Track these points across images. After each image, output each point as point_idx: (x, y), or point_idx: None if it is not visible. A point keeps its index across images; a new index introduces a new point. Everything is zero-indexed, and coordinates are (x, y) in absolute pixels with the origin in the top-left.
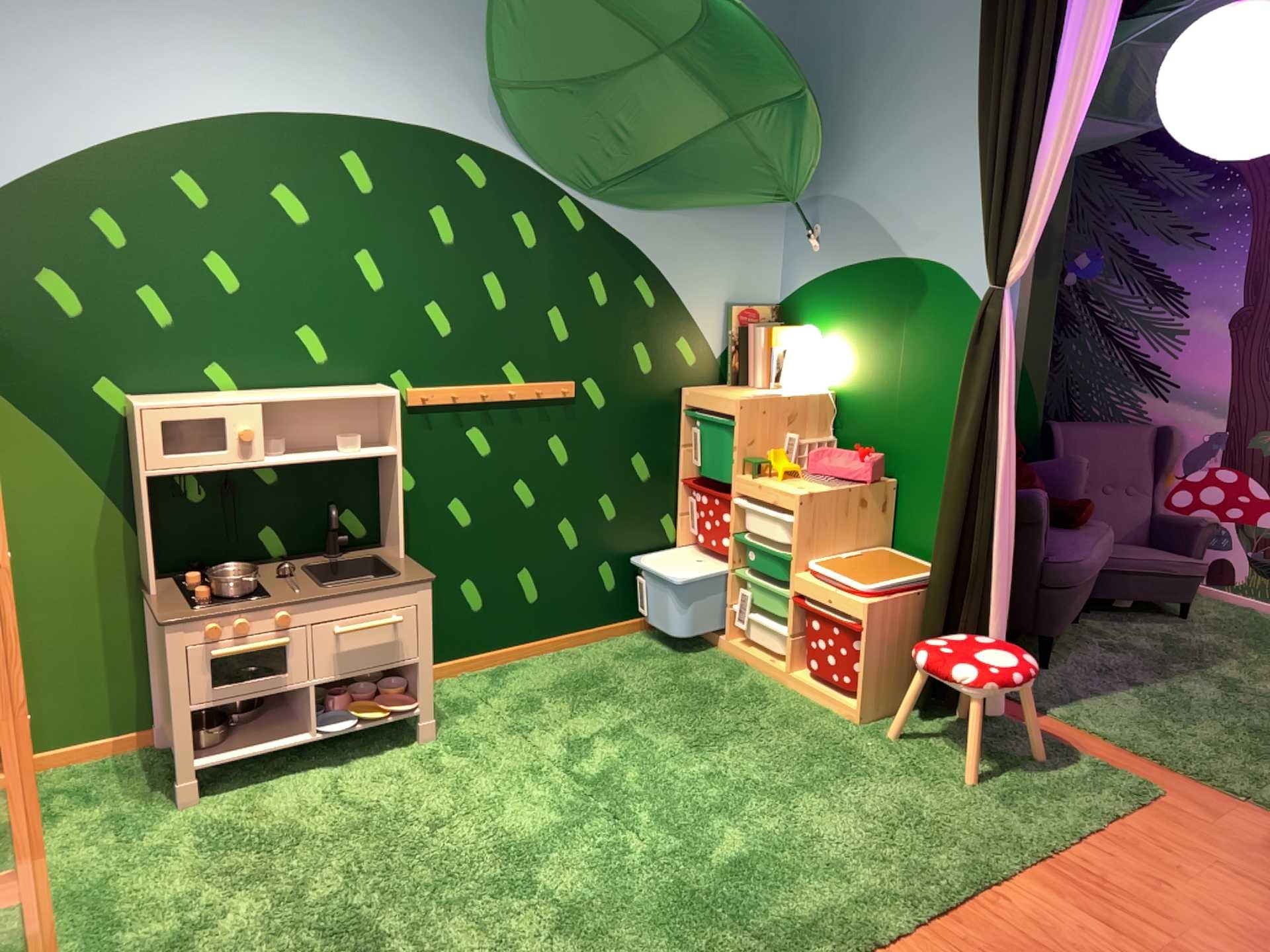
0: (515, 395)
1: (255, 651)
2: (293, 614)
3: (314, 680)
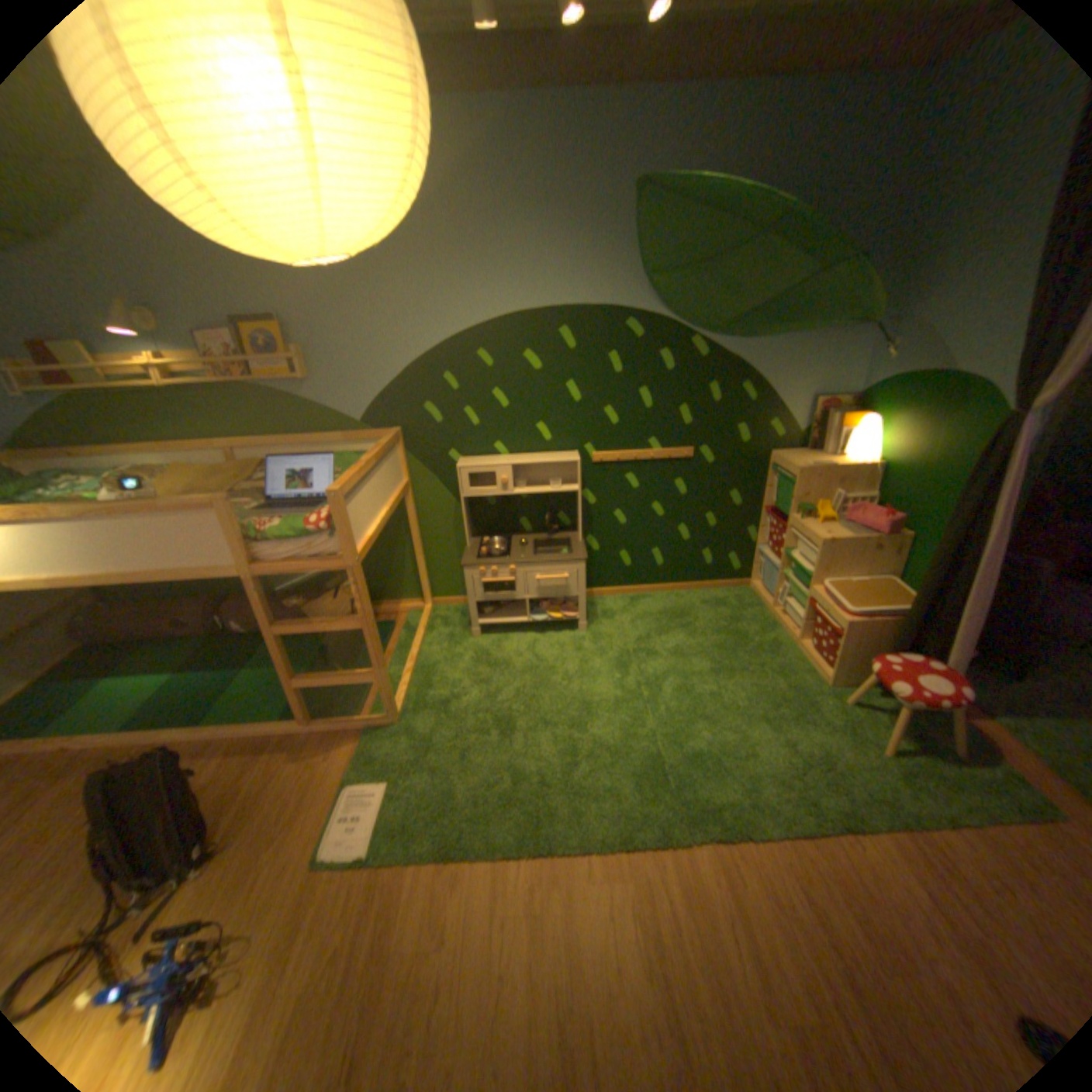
0: (654, 458)
1: (499, 583)
2: (516, 568)
3: (527, 597)
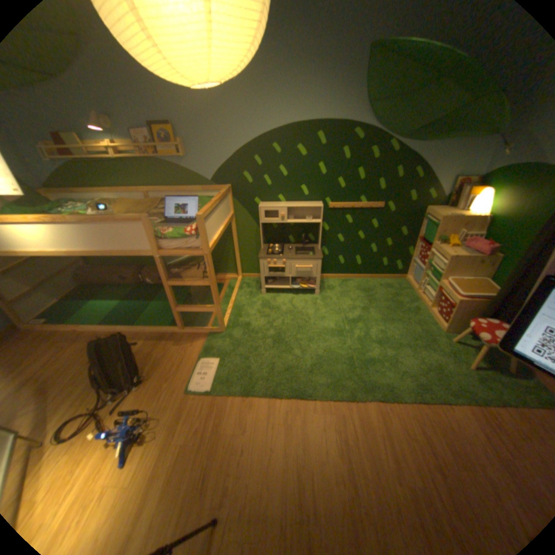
0: (362, 207)
1: (276, 268)
2: (285, 261)
3: (290, 276)
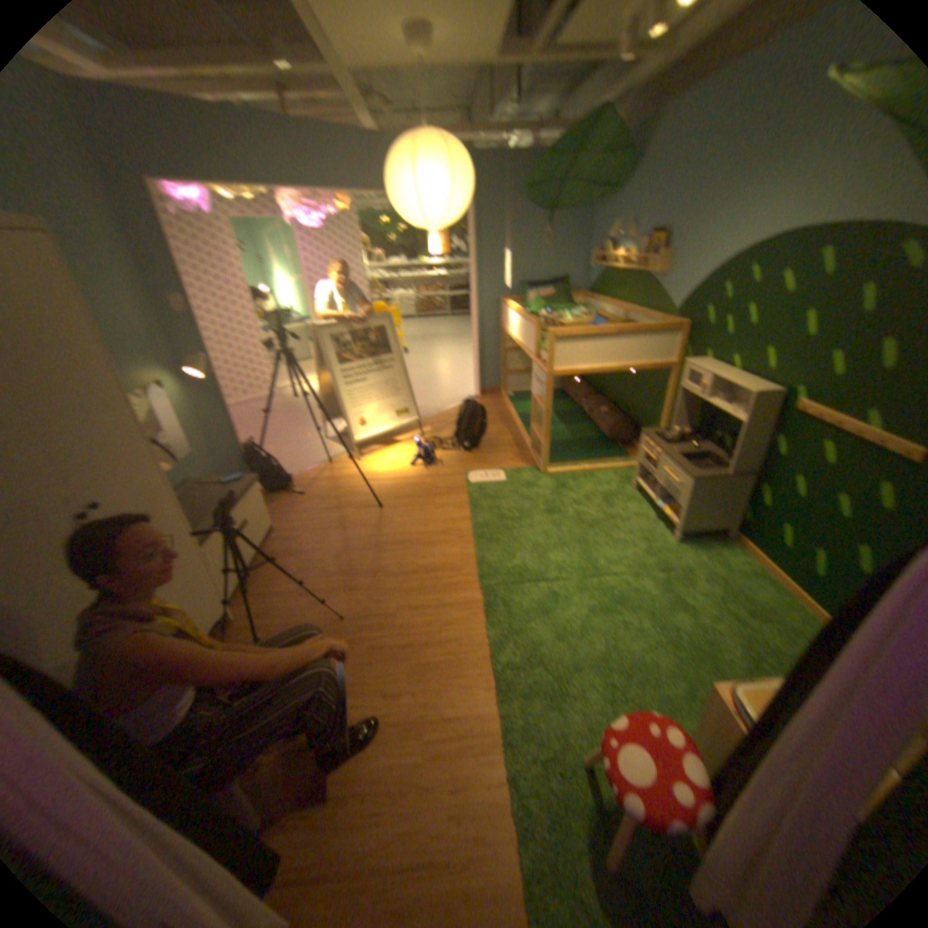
0: (863, 436)
1: (648, 457)
2: (660, 453)
3: (659, 482)
